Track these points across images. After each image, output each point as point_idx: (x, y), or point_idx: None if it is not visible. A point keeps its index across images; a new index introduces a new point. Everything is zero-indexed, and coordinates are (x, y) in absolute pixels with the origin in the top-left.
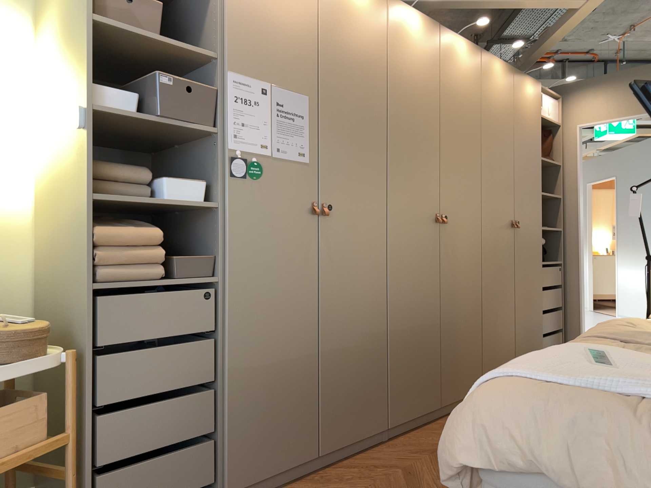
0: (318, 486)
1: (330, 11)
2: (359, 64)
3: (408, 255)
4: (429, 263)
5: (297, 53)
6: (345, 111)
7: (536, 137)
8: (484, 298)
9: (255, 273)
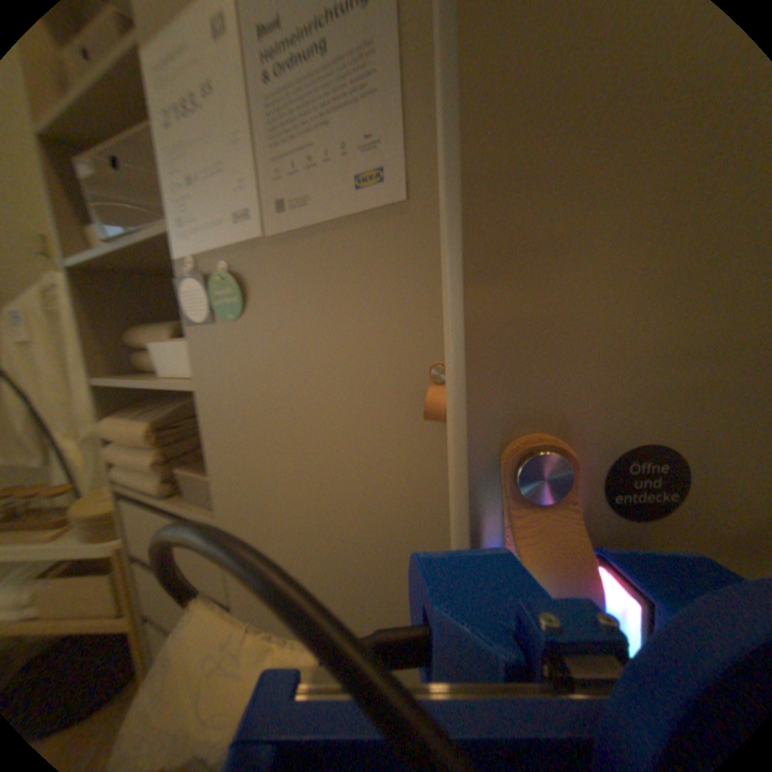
0: None
1: None
2: None
3: None
4: None
5: None
6: None
7: None
8: None
9: (272, 543)
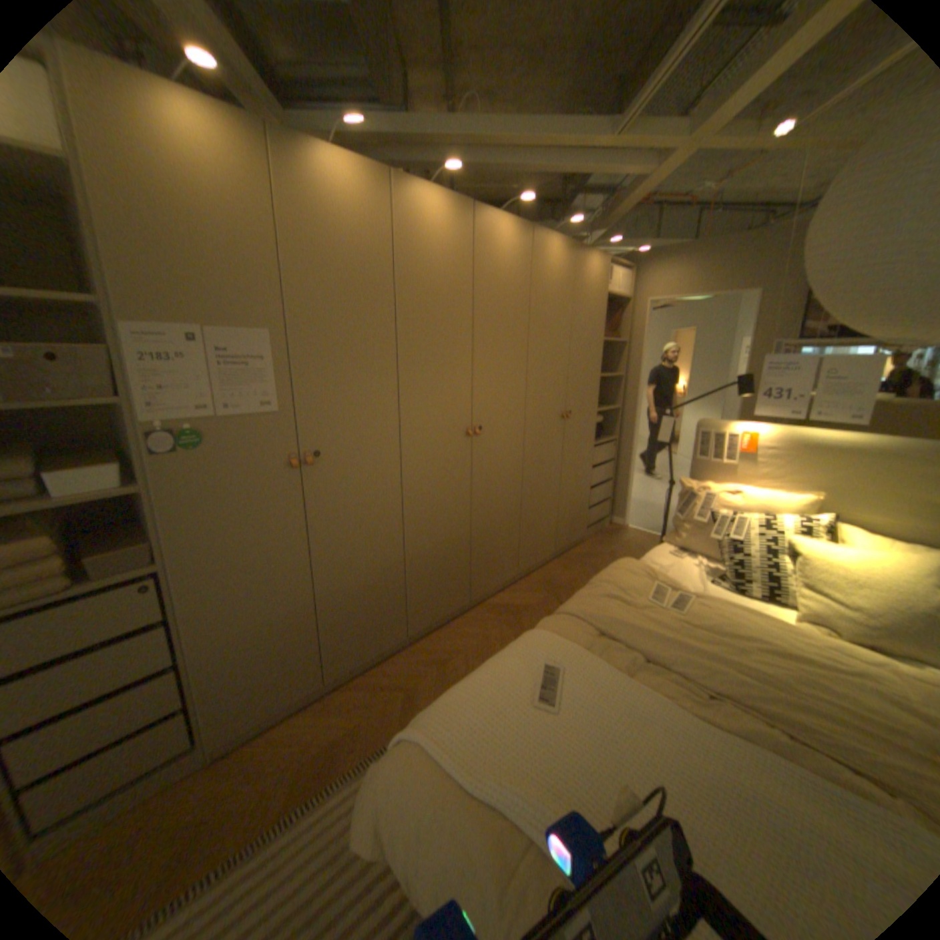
0: (317, 720)
1: (292, 208)
2: (347, 276)
3: (428, 480)
4: (455, 481)
5: (241, 275)
6: (329, 340)
7: (603, 313)
8: (523, 496)
9: (211, 552)
